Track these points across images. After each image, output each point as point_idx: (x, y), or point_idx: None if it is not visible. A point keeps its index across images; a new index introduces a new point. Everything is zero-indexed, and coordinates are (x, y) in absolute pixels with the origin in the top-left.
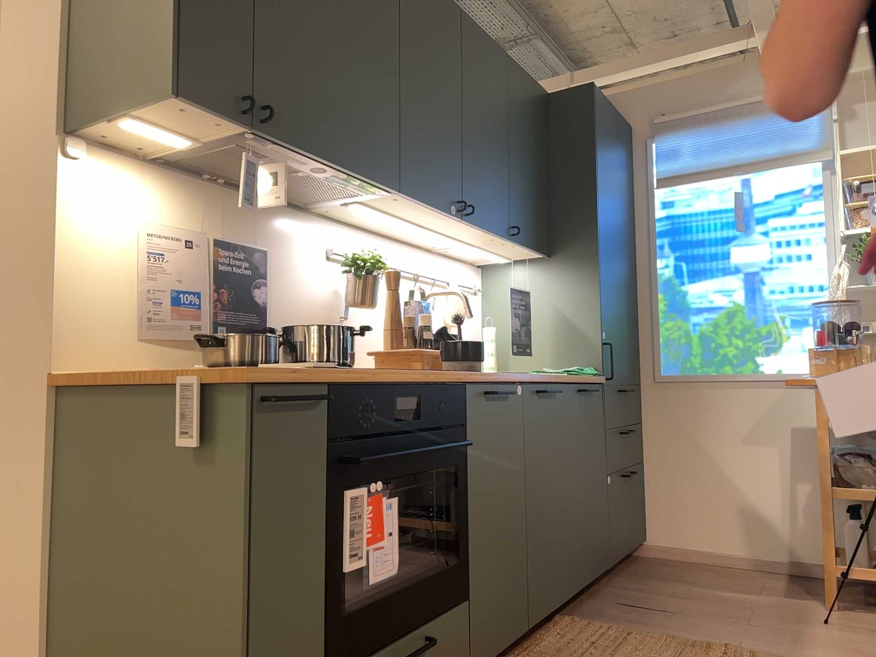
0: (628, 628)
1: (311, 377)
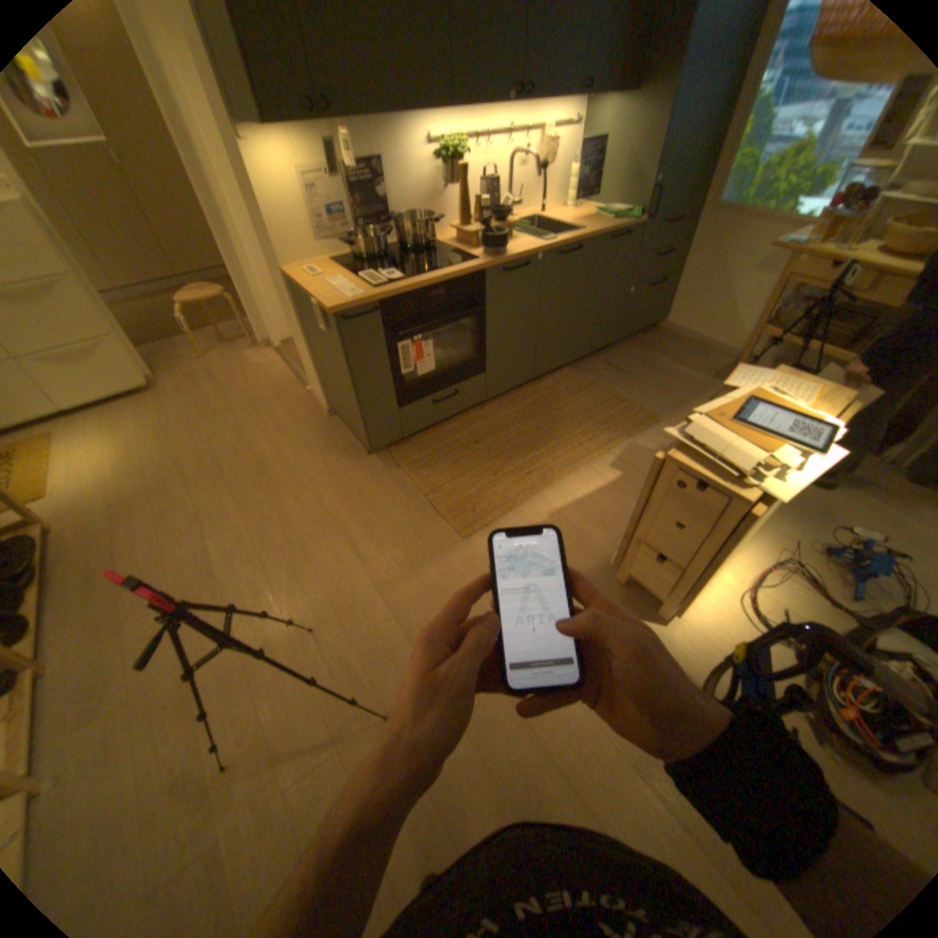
0: (595, 381)
1: (365, 302)
